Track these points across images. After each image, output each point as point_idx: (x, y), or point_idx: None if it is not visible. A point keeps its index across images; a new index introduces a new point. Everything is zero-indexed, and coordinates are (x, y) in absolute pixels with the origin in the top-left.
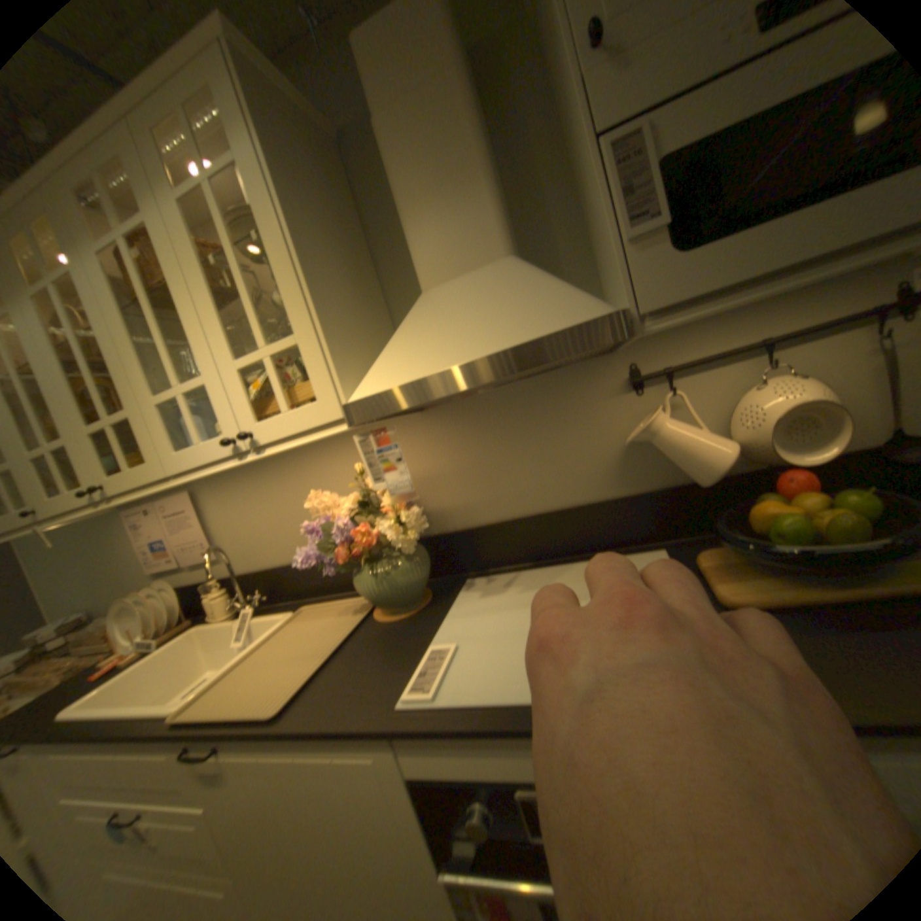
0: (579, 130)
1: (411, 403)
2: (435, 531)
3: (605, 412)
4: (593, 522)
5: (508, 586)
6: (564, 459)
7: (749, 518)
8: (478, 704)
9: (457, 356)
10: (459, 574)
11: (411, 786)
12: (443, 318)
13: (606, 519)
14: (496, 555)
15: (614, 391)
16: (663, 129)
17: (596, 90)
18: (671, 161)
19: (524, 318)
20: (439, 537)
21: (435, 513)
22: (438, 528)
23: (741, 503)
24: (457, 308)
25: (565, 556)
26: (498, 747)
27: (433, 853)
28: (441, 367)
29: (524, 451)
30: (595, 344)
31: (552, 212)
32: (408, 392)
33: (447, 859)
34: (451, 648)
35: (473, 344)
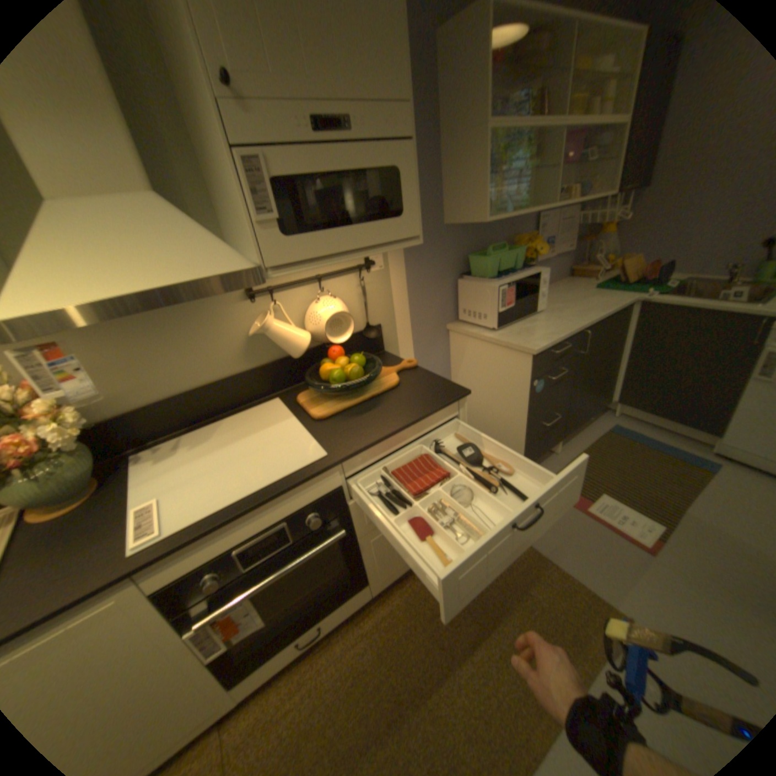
0: (208, 119)
1: (88, 318)
2: (82, 423)
3: (230, 312)
4: (230, 388)
5: (171, 448)
6: (203, 346)
7: (319, 372)
8: (196, 519)
9: (129, 278)
10: (115, 453)
11: (150, 598)
12: (92, 236)
13: (239, 385)
14: (152, 429)
15: (235, 297)
16: (270, 156)
17: (227, 110)
18: (276, 178)
19: (185, 254)
20: (84, 428)
21: (76, 407)
22: (82, 420)
23: (314, 364)
24: (107, 228)
25: (212, 415)
26: (218, 533)
27: (174, 628)
28: (114, 287)
29: (167, 343)
30: (244, 283)
31: (169, 145)
32: (83, 309)
33: (186, 622)
34: (150, 502)
35: (143, 270)
